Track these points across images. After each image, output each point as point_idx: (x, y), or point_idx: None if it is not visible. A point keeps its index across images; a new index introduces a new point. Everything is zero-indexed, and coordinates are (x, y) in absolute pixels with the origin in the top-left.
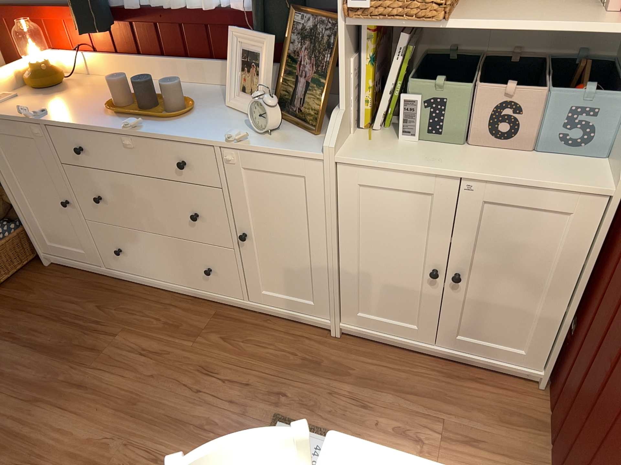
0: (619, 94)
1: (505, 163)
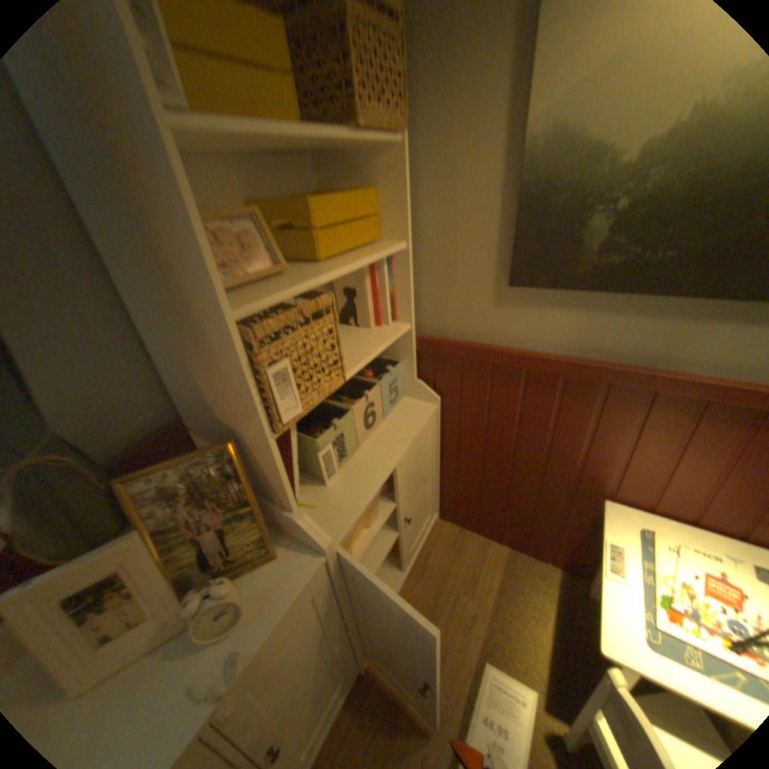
0: (395, 361)
1: (390, 434)
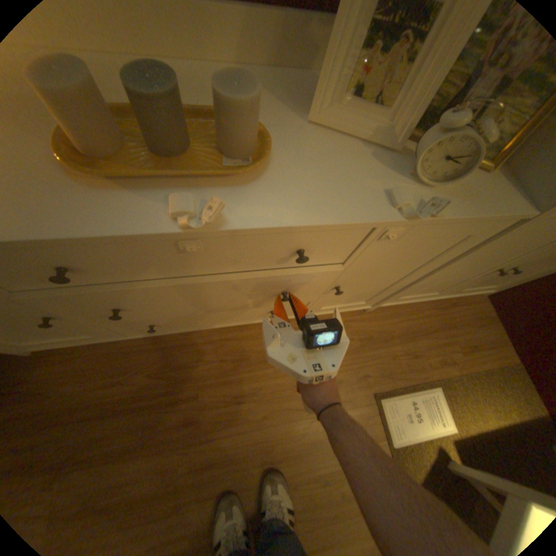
0: None
1: None
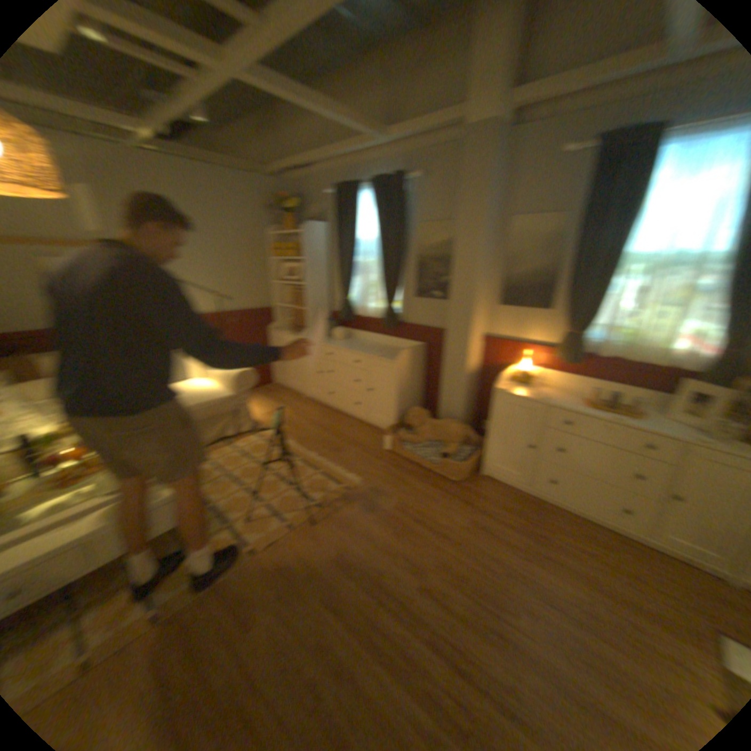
0: None
1: None
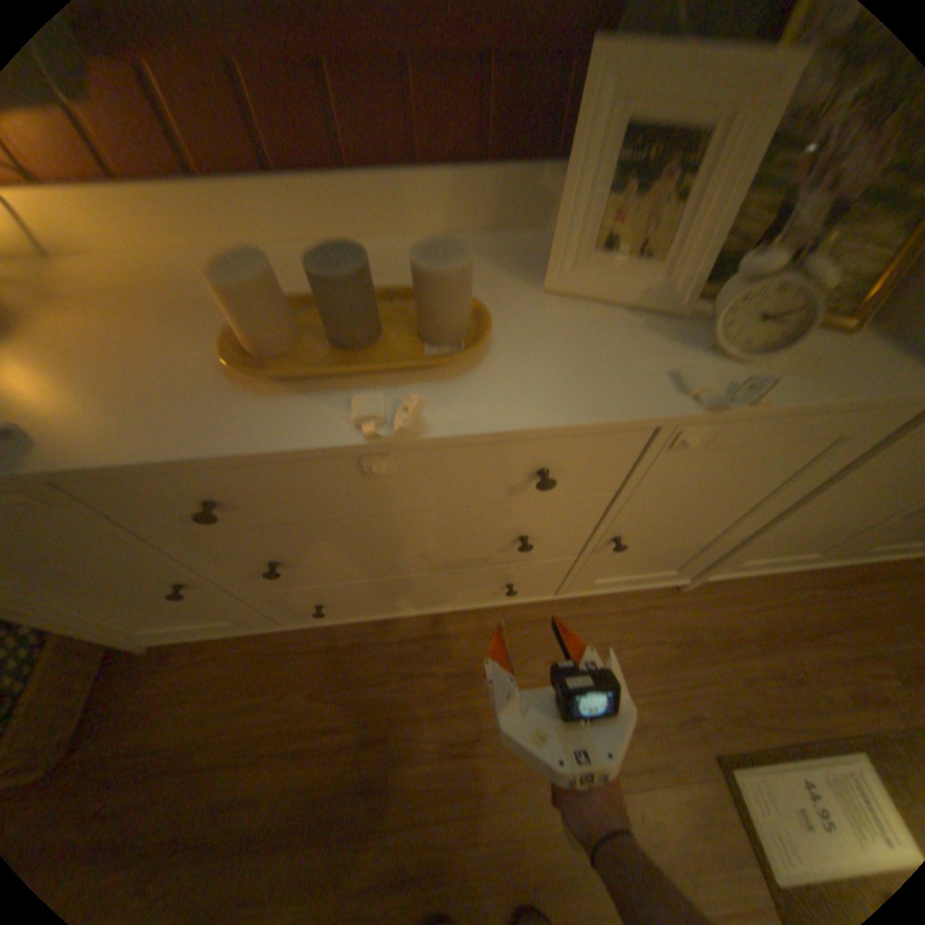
0: None
1: None
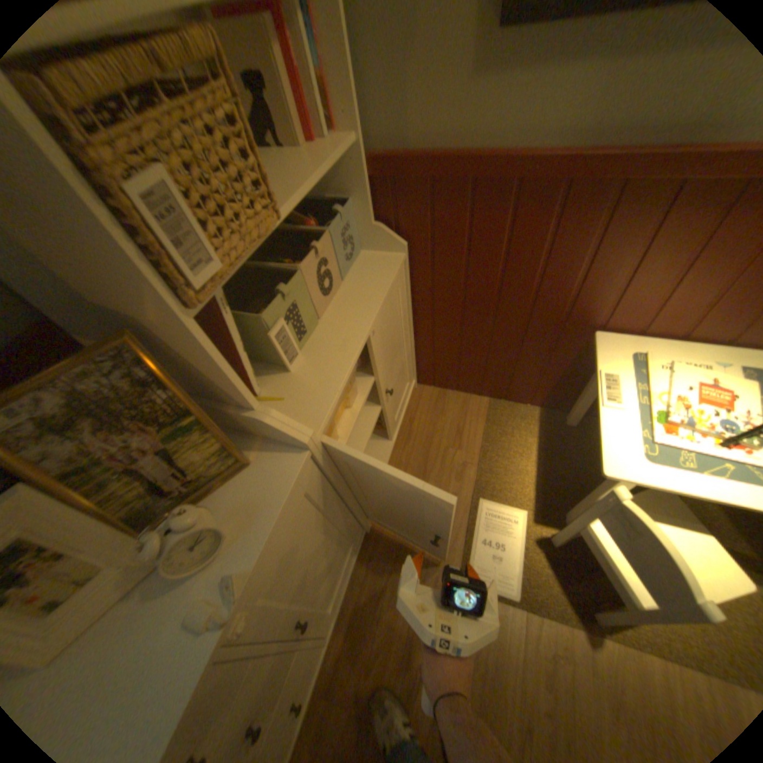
0: (343, 200)
1: (355, 298)
